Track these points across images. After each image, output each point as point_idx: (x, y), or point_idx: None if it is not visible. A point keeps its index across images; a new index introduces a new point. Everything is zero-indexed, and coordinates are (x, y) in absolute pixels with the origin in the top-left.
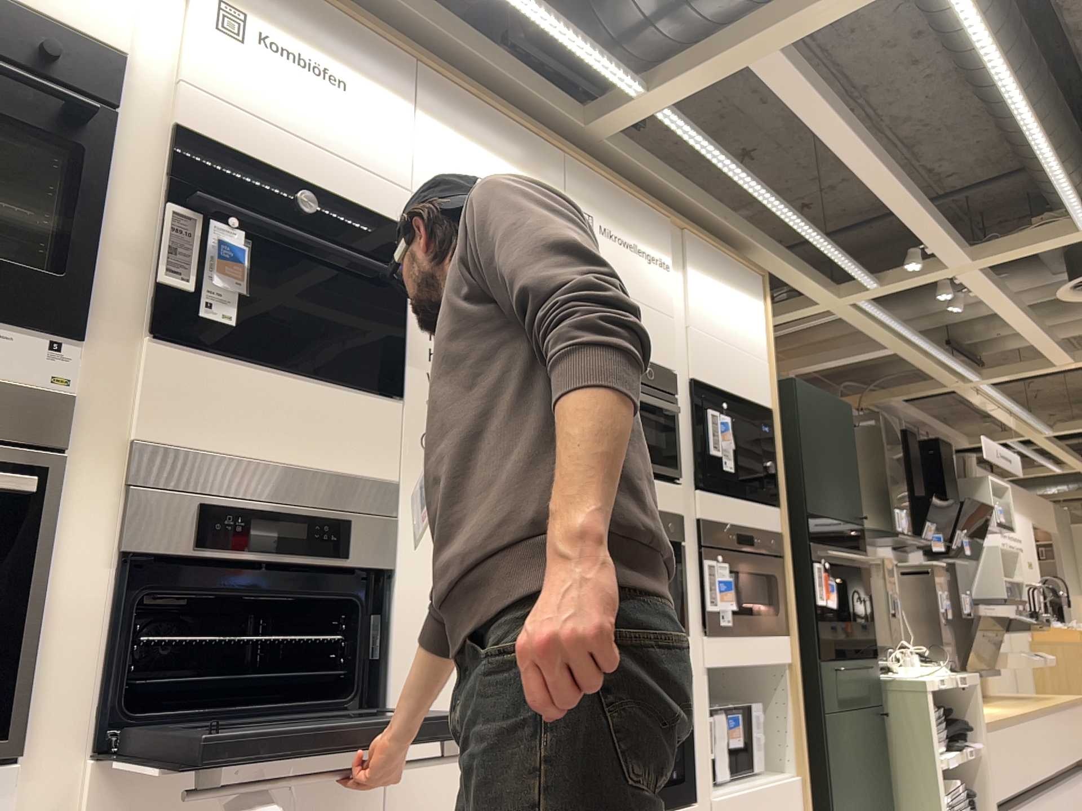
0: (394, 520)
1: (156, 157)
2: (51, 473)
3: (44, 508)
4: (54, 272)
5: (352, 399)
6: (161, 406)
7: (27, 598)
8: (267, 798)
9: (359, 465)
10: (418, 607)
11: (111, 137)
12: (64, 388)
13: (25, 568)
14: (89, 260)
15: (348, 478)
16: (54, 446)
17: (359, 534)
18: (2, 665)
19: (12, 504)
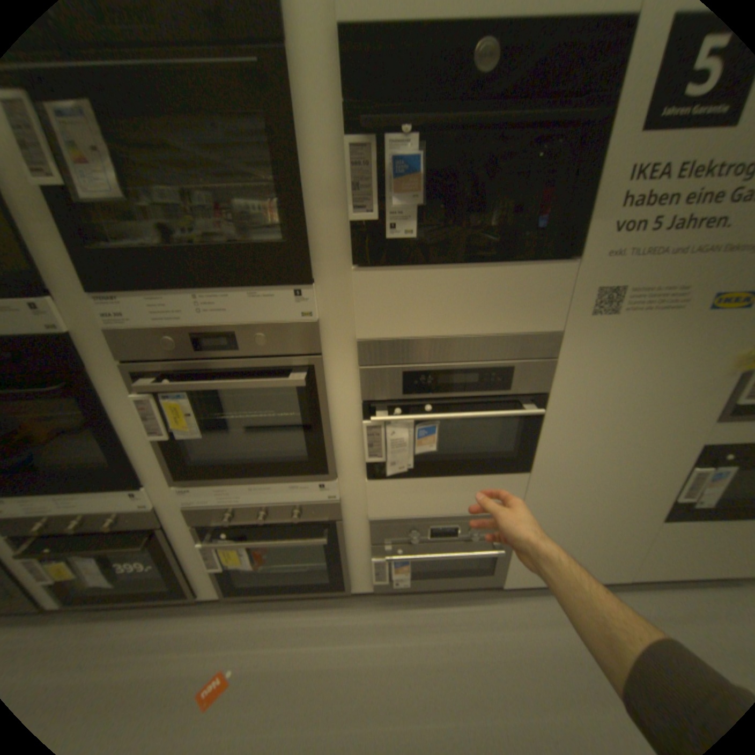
0: (557, 357)
1: (328, 82)
2: (317, 365)
3: (319, 383)
4: (287, 233)
5: (526, 272)
6: (369, 316)
7: (323, 423)
8: (453, 496)
9: (527, 325)
10: (567, 412)
11: (288, 82)
12: (311, 318)
13: (317, 412)
14: (302, 218)
15: (519, 330)
16: (315, 350)
17: (521, 373)
18: (320, 448)
19: (303, 385)
